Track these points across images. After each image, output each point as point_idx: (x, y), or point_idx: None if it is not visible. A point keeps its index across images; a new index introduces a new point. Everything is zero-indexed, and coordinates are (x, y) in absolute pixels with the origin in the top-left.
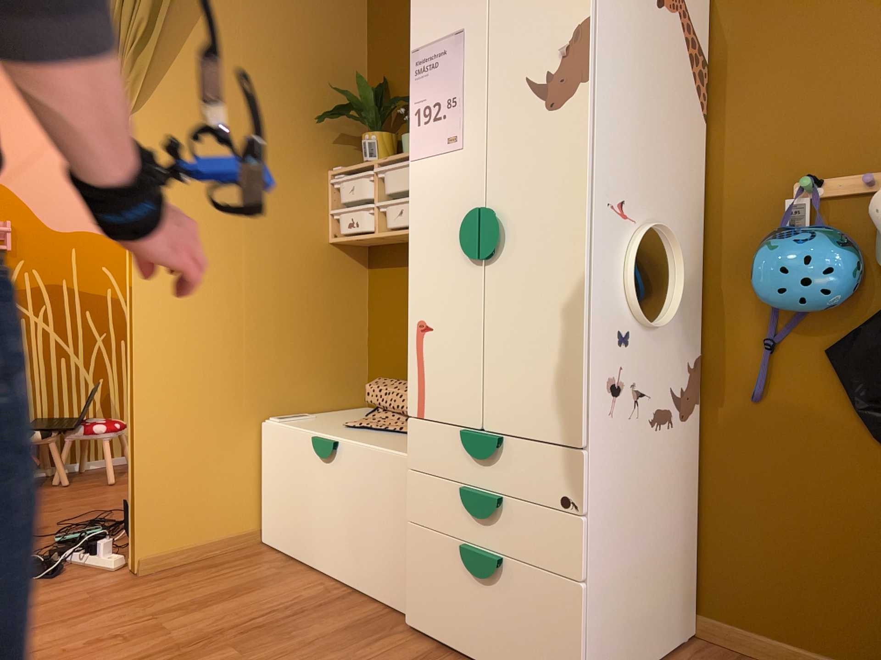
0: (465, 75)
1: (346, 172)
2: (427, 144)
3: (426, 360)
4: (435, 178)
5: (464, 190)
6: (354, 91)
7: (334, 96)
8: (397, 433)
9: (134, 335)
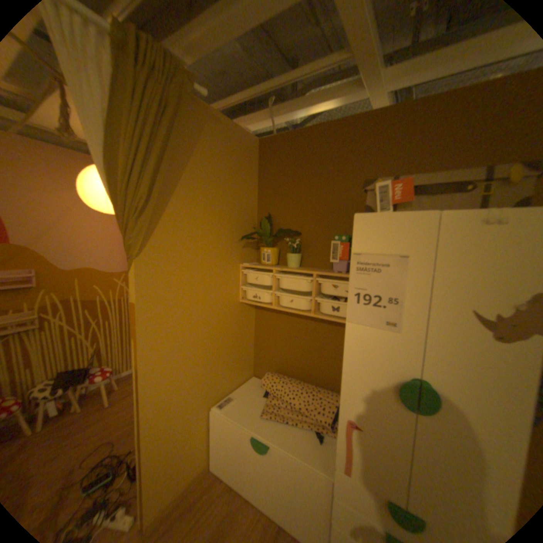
0: (407, 286)
1: (253, 268)
2: (365, 318)
3: (355, 446)
4: (371, 341)
5: (400, 361)
6: (251, 217)
7: (243, 223)
8: (296, 428)
9: (140, 398)
